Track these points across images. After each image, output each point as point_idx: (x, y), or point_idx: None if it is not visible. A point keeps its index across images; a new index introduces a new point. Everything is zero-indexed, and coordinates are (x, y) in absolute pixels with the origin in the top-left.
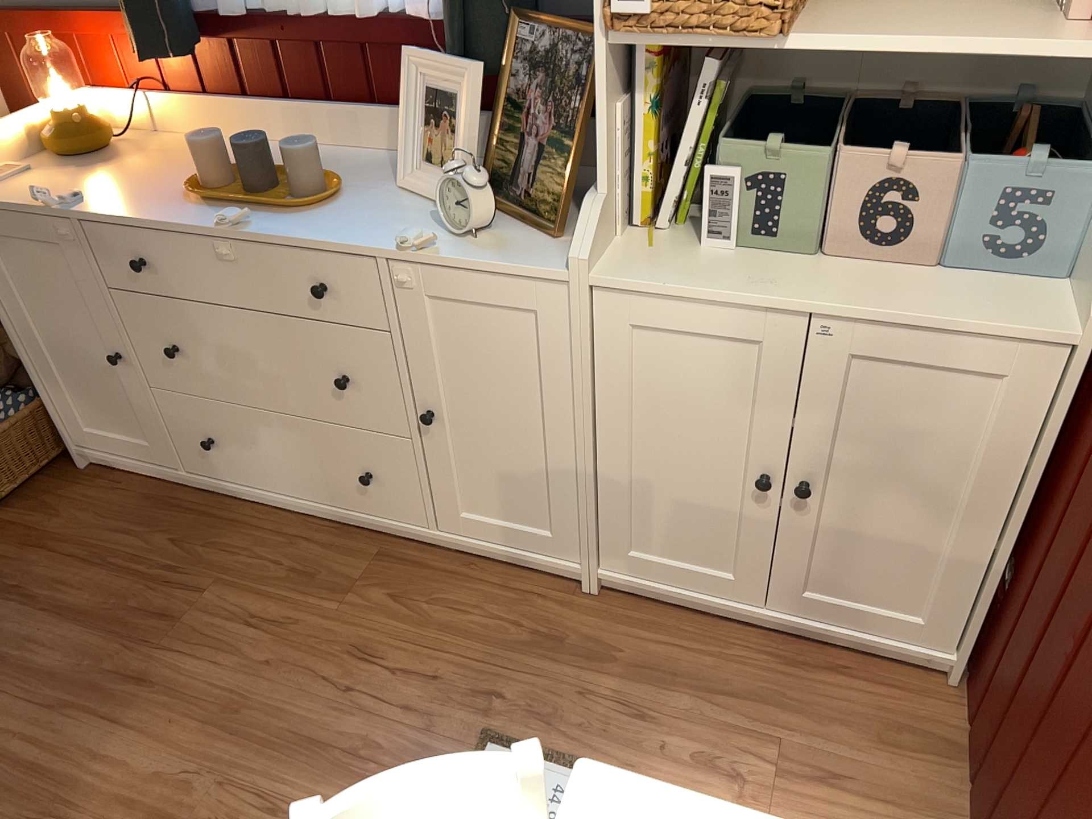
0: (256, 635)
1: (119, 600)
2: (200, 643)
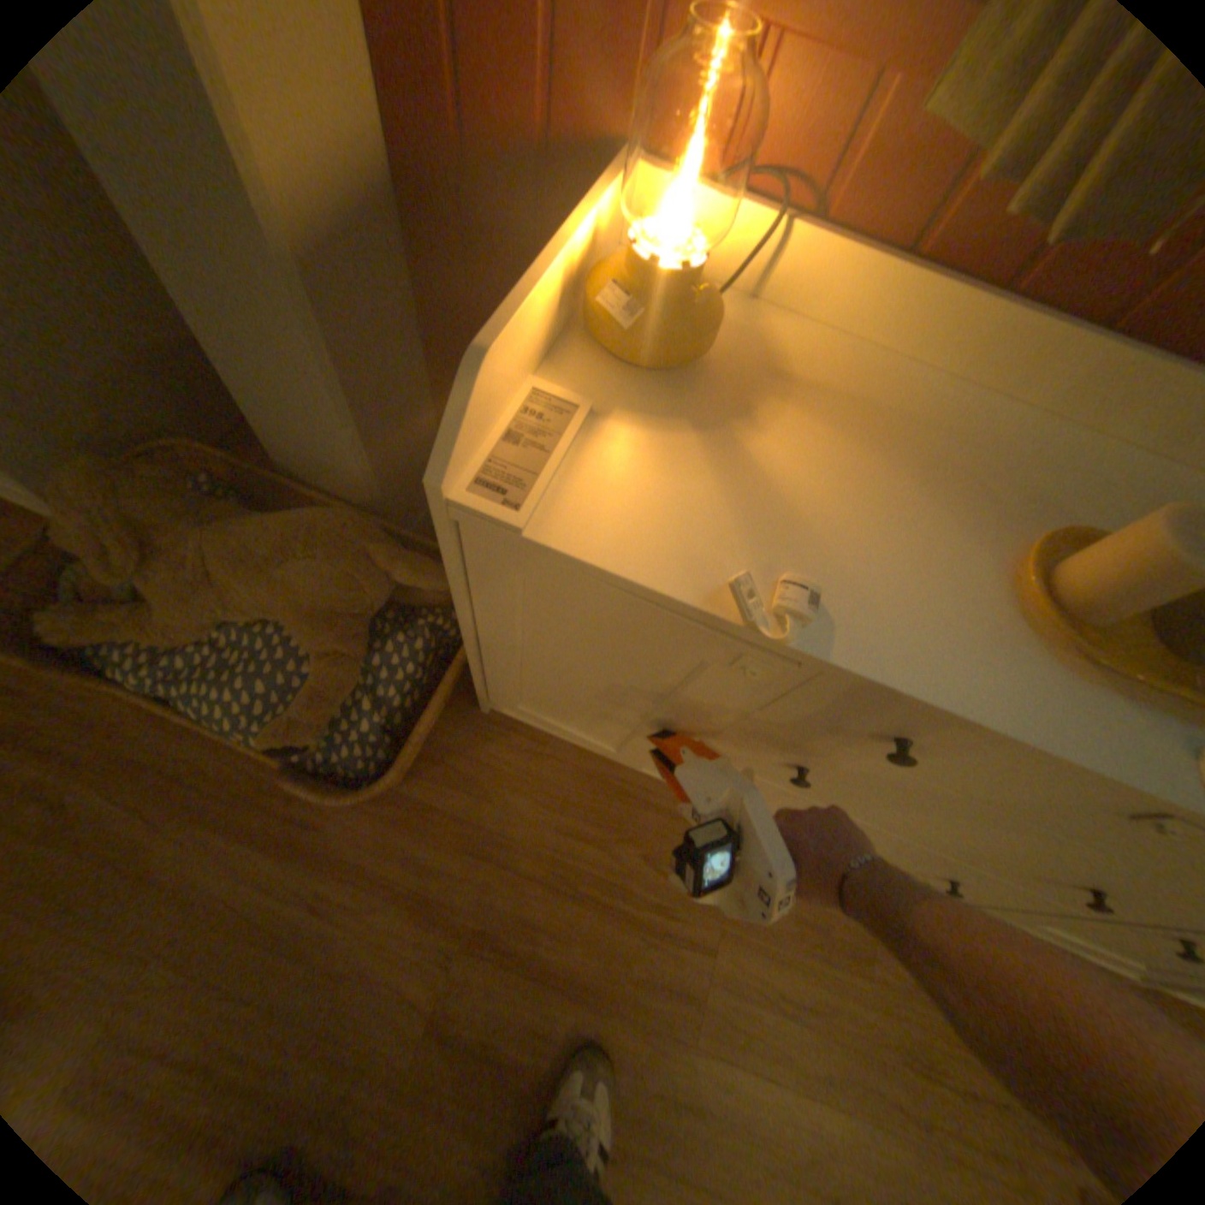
0: (797, 1043)
1: (614, 976)
2: (739, 1058)
